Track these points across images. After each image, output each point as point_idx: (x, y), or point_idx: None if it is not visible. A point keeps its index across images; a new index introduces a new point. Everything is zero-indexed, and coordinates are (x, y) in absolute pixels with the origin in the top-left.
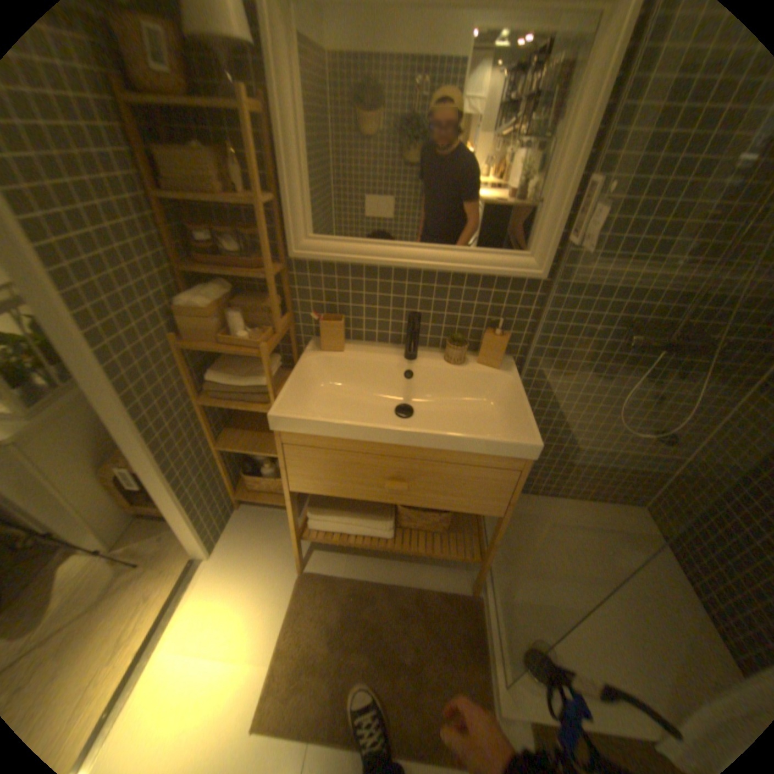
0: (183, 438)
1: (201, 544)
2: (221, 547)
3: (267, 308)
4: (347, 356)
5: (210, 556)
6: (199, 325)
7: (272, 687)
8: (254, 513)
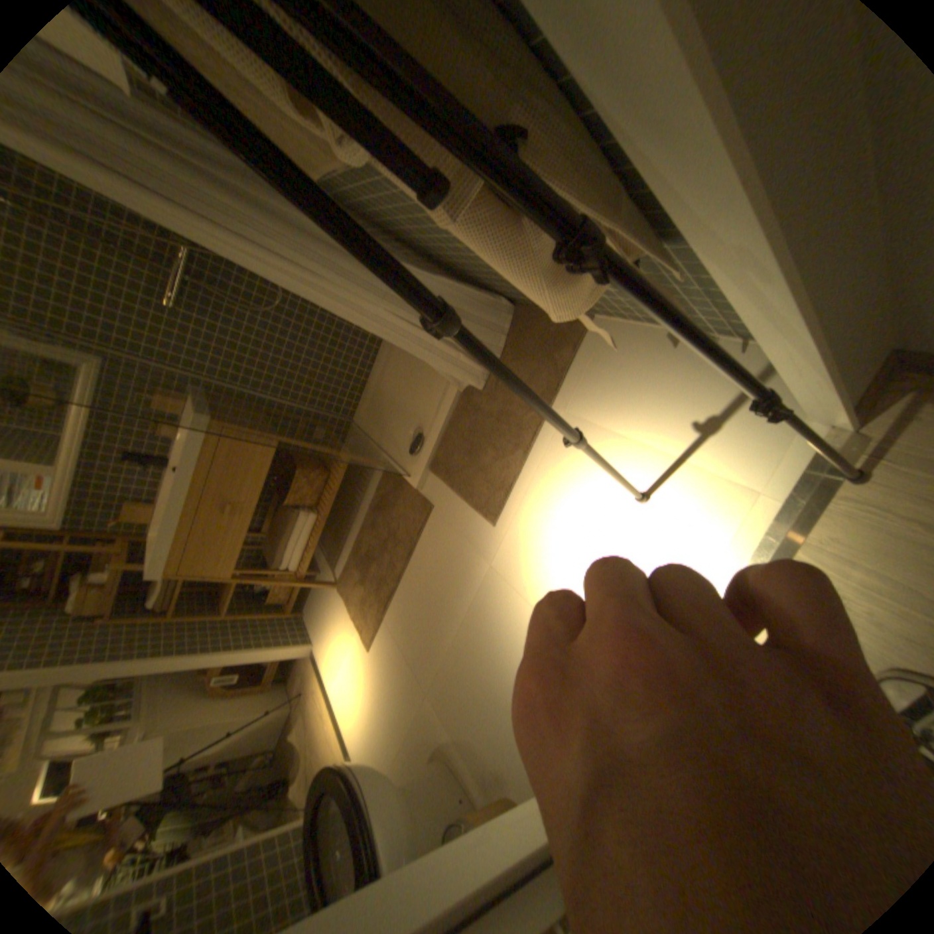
0: (190, 636)
1: (294, 647)
2: (312, 634)
3: (106, 554)
4: (155, 509)
5: (311, 643)
6: (93, 604)
7: (362, 629)
8: (308, 603)
